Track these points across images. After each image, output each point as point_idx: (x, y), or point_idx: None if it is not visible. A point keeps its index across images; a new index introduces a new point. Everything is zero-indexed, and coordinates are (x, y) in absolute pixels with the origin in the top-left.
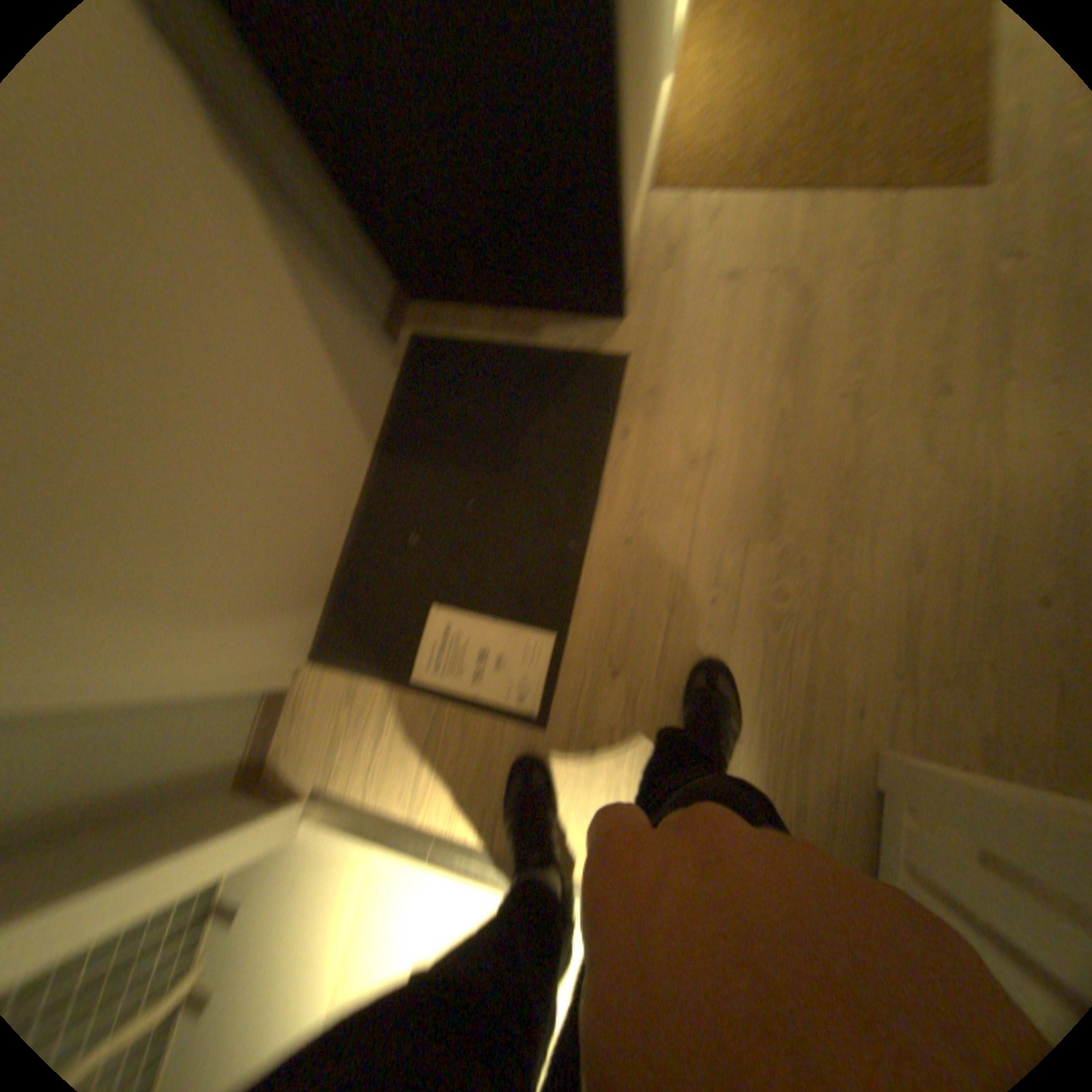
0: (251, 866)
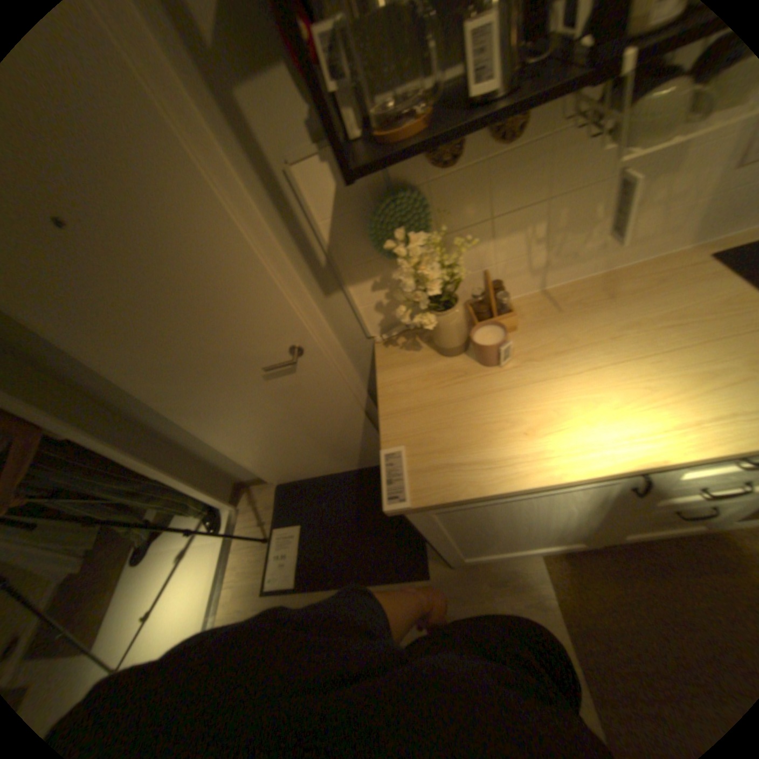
0: (212, 506)
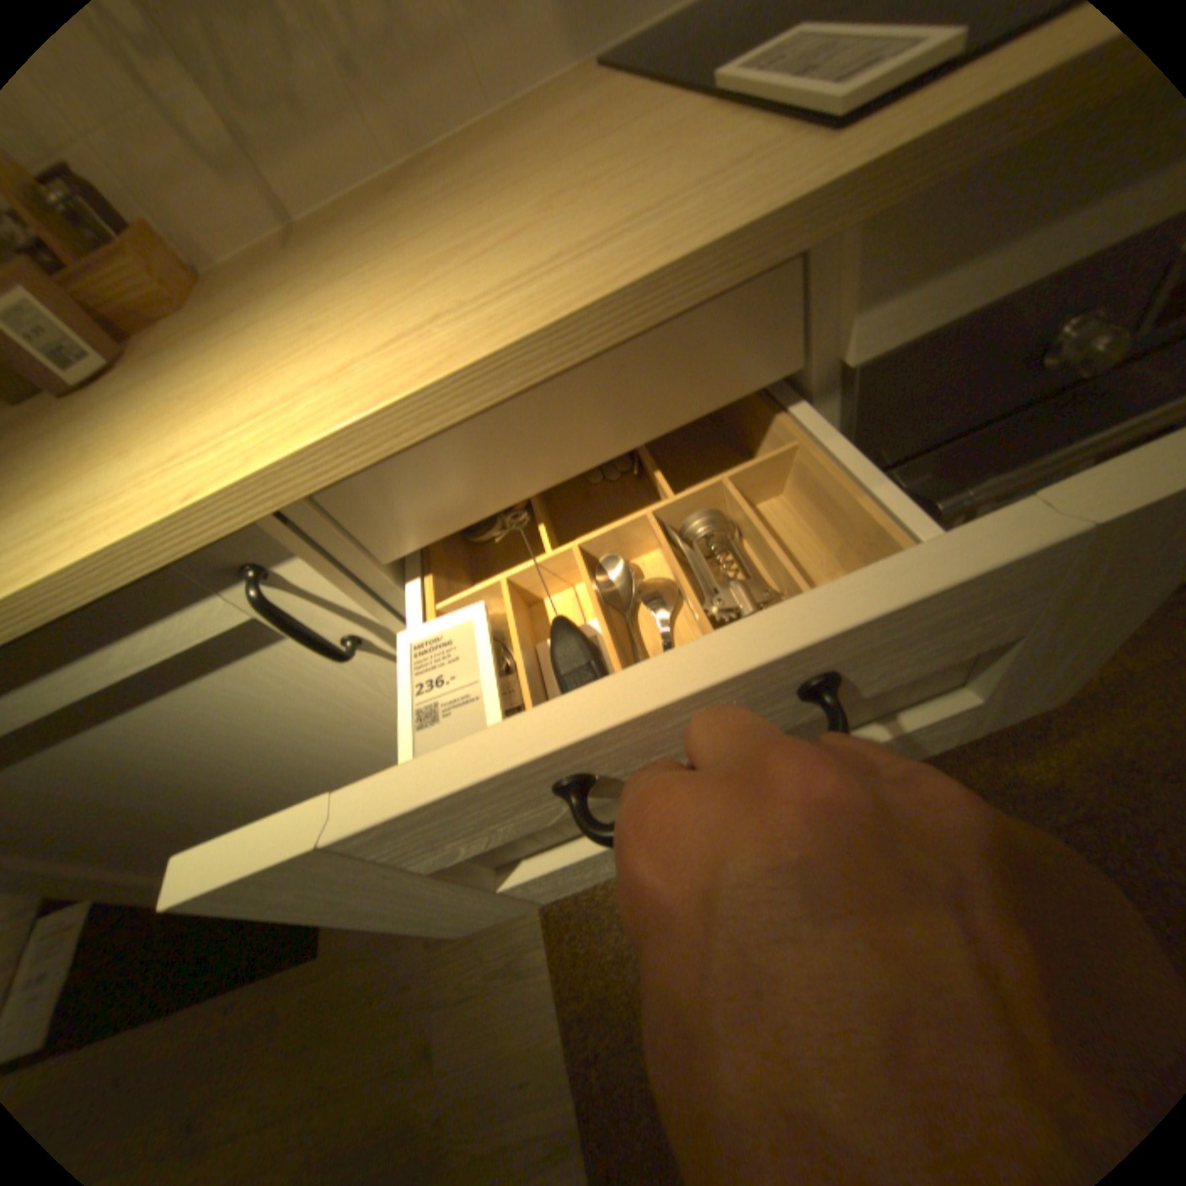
0: None
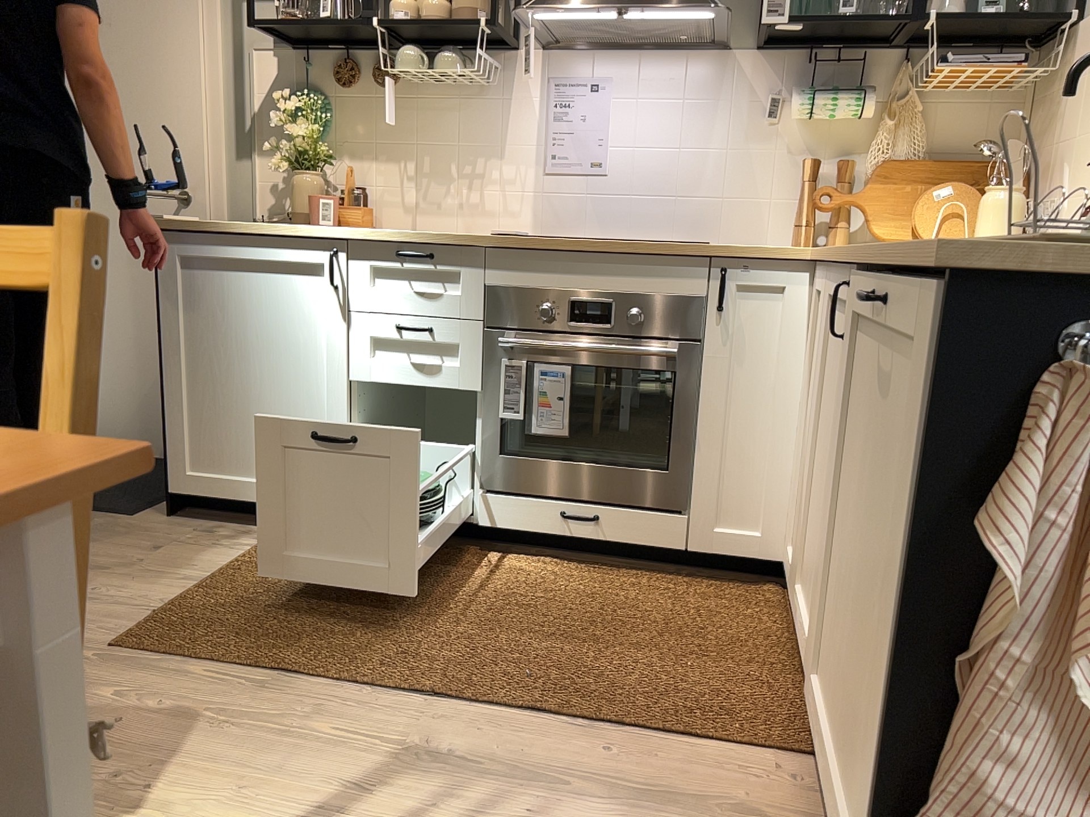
0: None
